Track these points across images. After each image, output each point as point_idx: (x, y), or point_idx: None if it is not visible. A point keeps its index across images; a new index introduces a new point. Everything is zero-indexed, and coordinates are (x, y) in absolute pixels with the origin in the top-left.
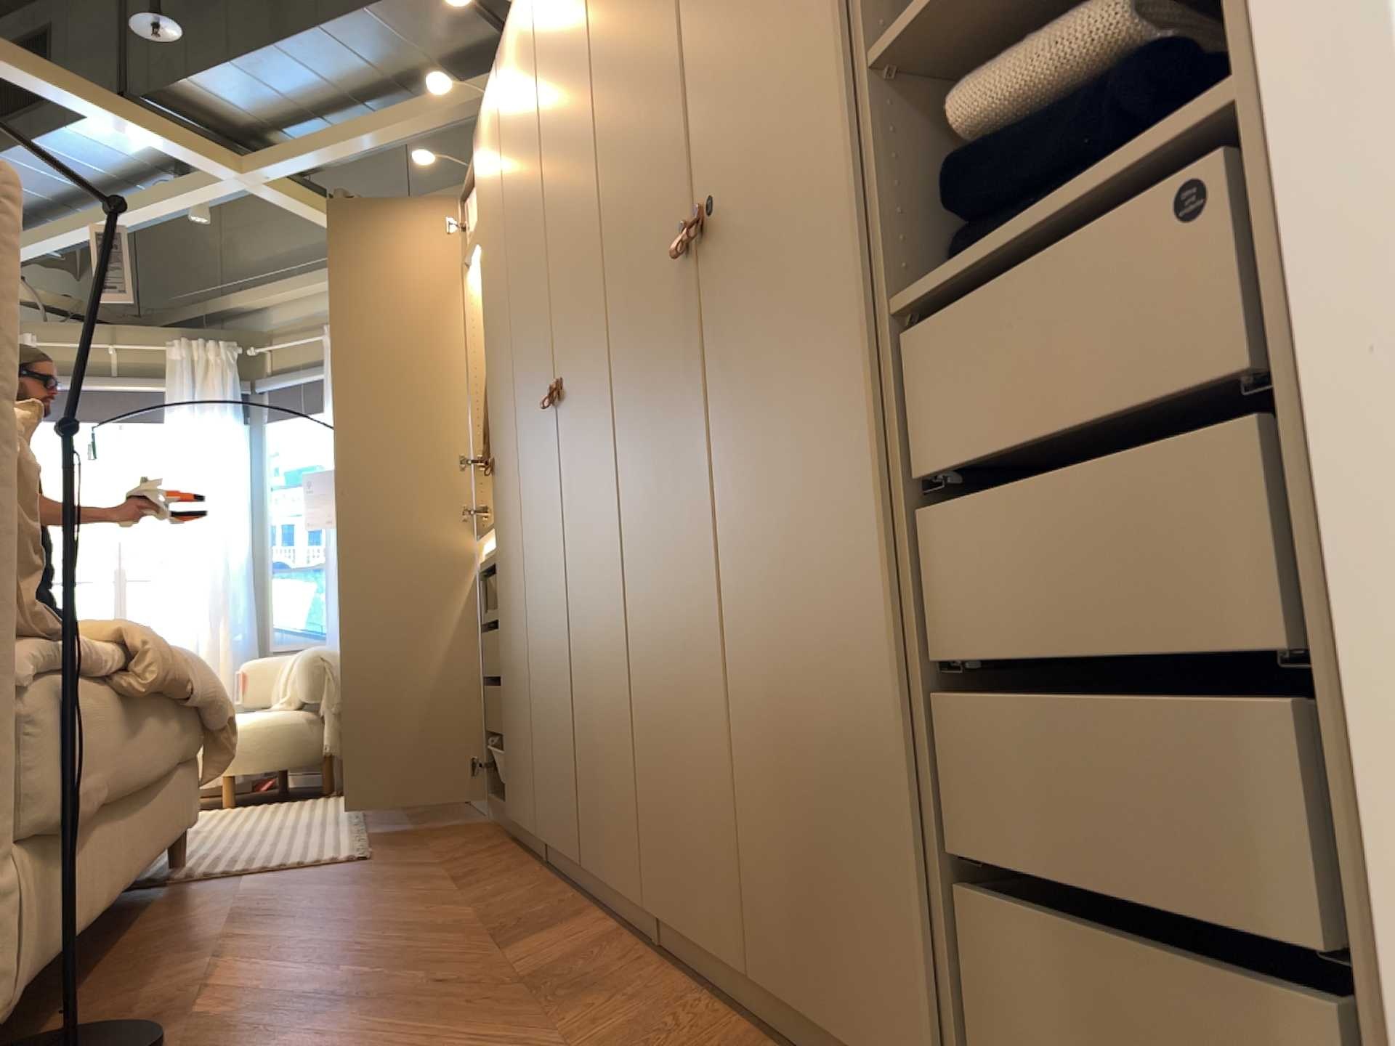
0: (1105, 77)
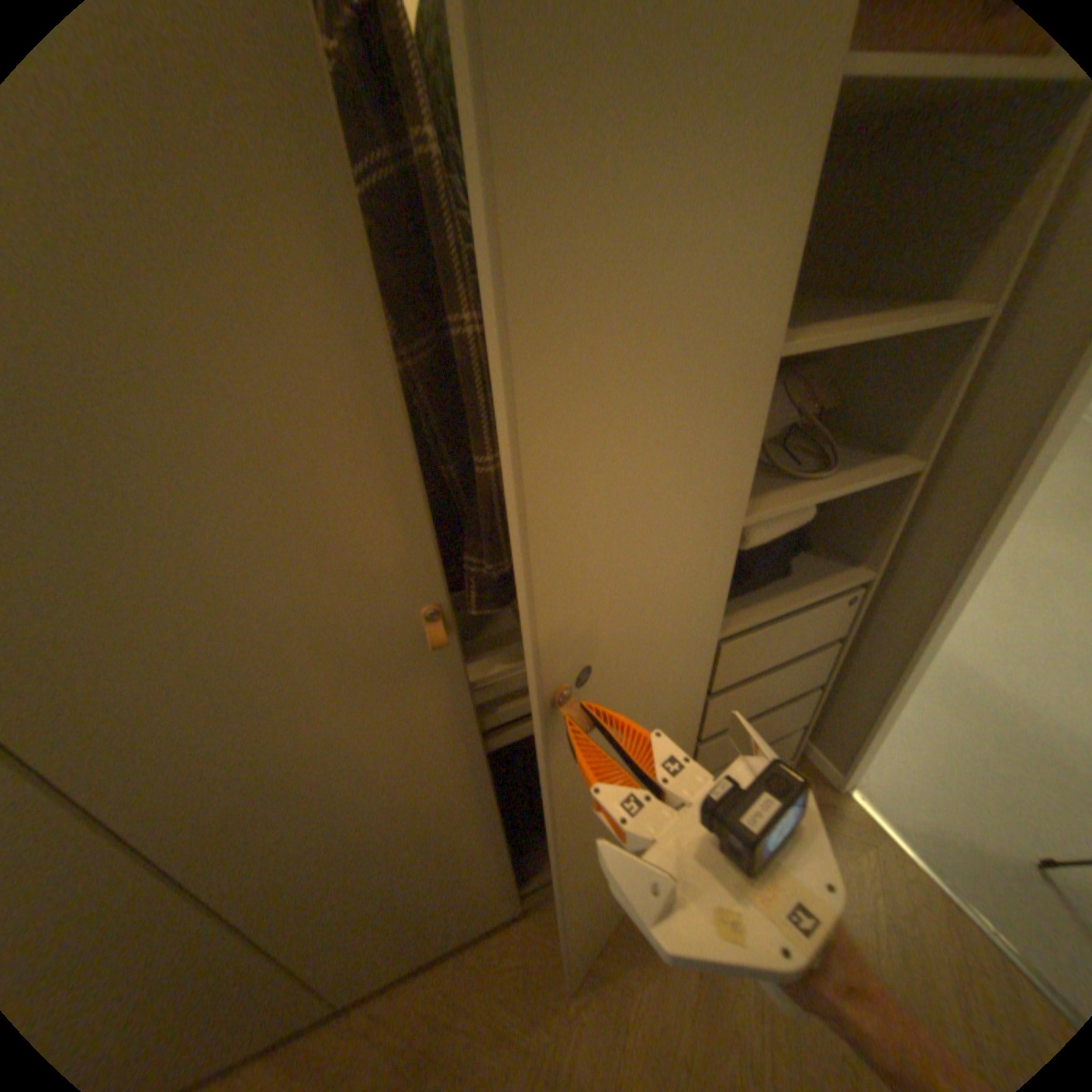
0: (806, 527)
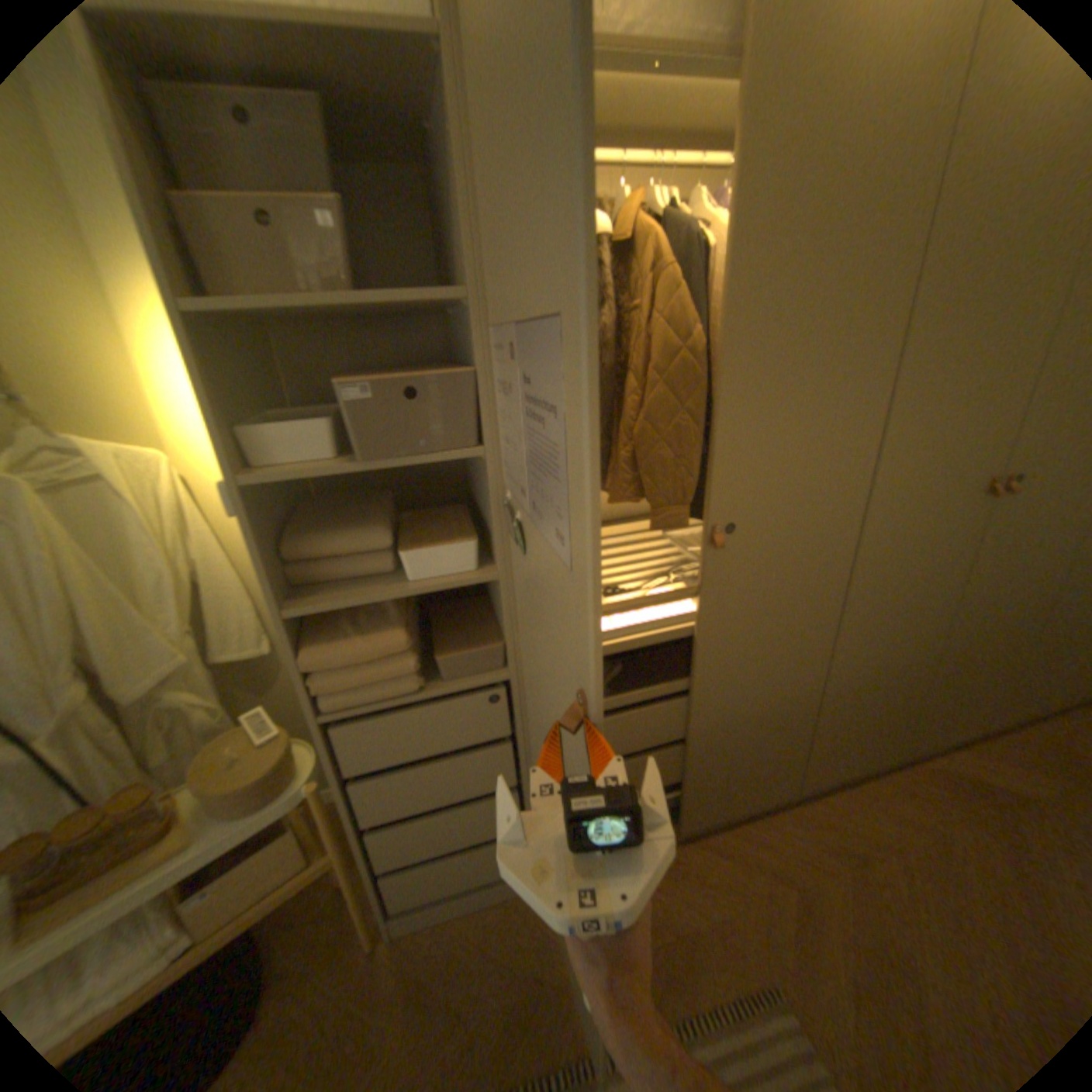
0: None
